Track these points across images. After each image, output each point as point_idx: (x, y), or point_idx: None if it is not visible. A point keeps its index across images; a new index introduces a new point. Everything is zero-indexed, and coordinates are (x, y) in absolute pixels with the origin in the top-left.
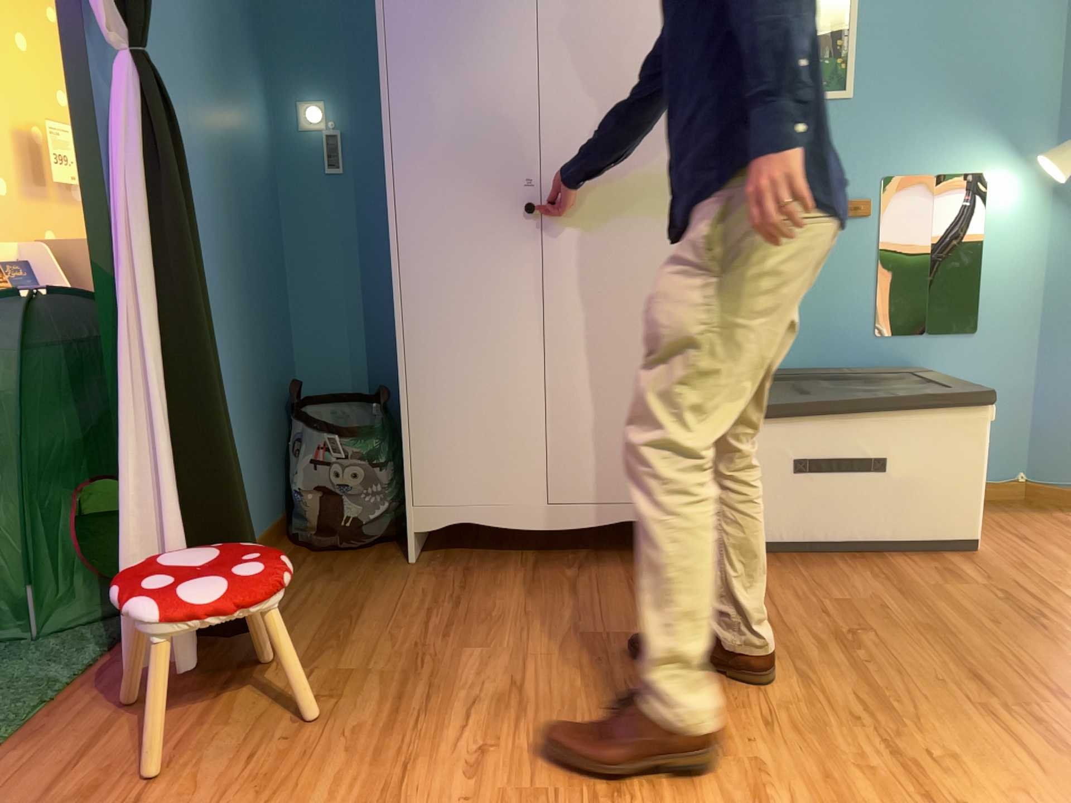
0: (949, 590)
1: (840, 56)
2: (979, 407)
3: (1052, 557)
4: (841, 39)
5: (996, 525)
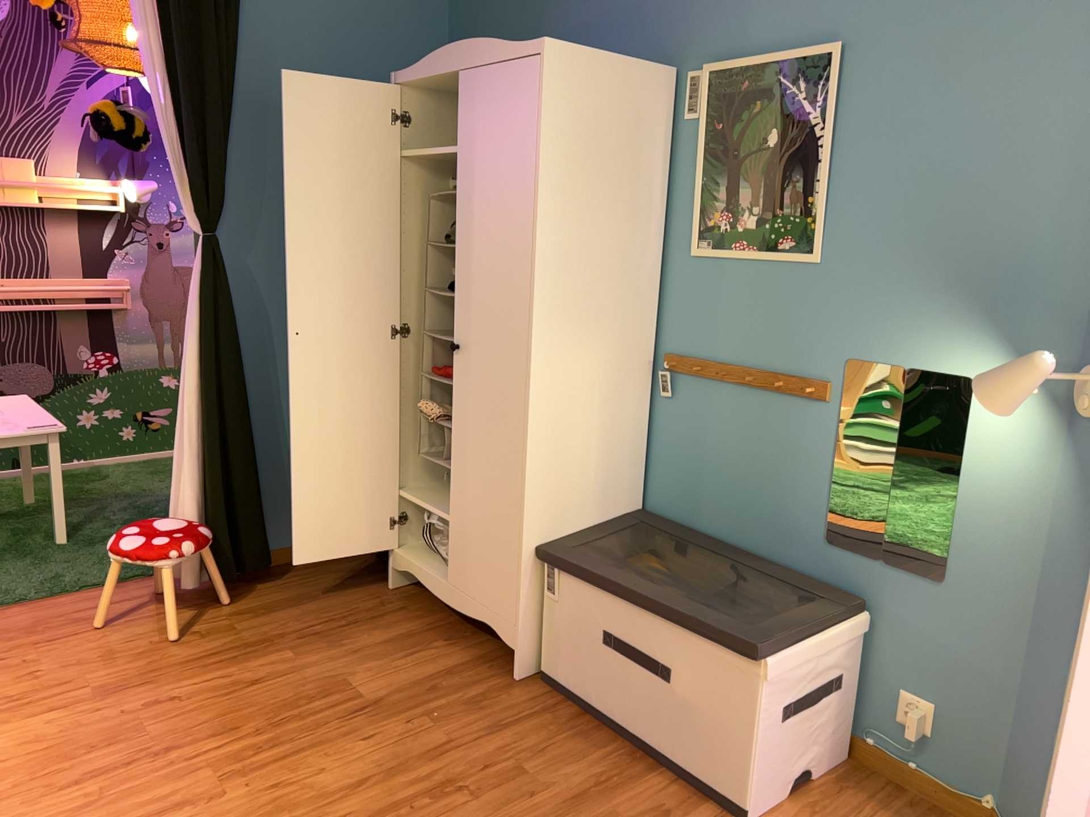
0: None
1: (810, 215)
2: (749, 659)
3: None
4: (812, 195)
5: None
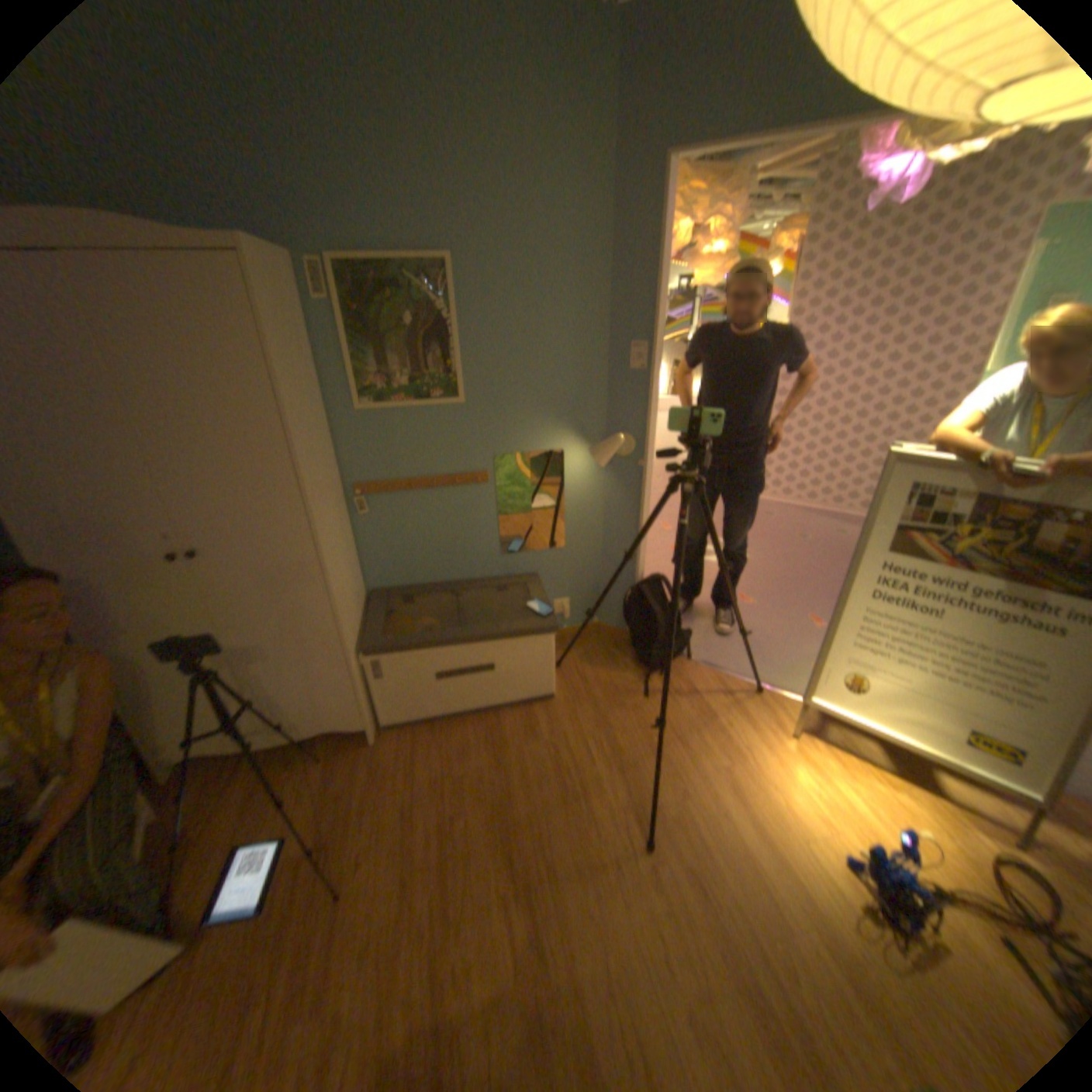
0: (525, 750)
1: (450, 373)
2: (545, 631)
3: (593, 700)
4: (449, 360)
5: (573, 665)
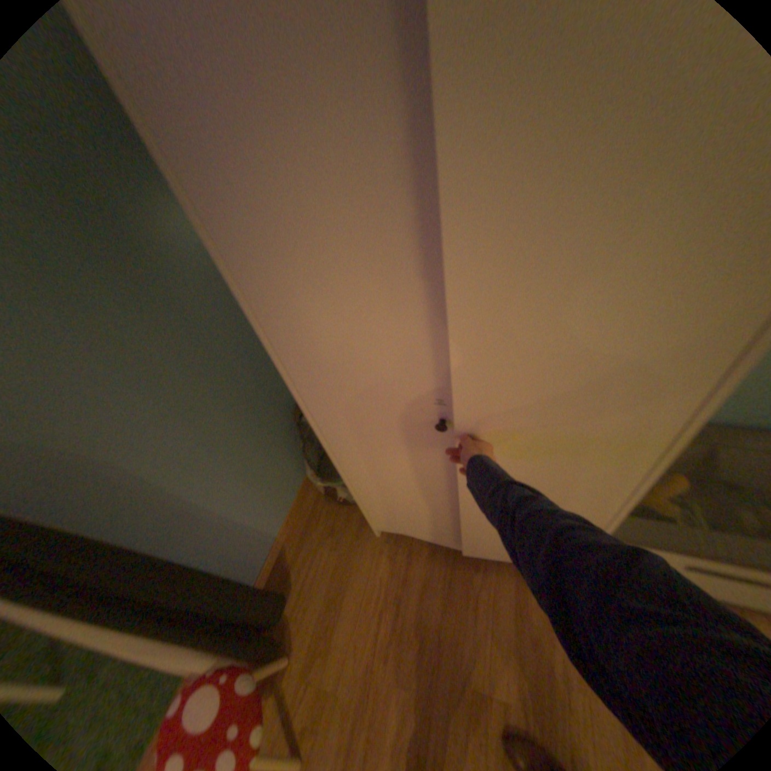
0: None
1: None
2: None
3: None
4: None
5: None
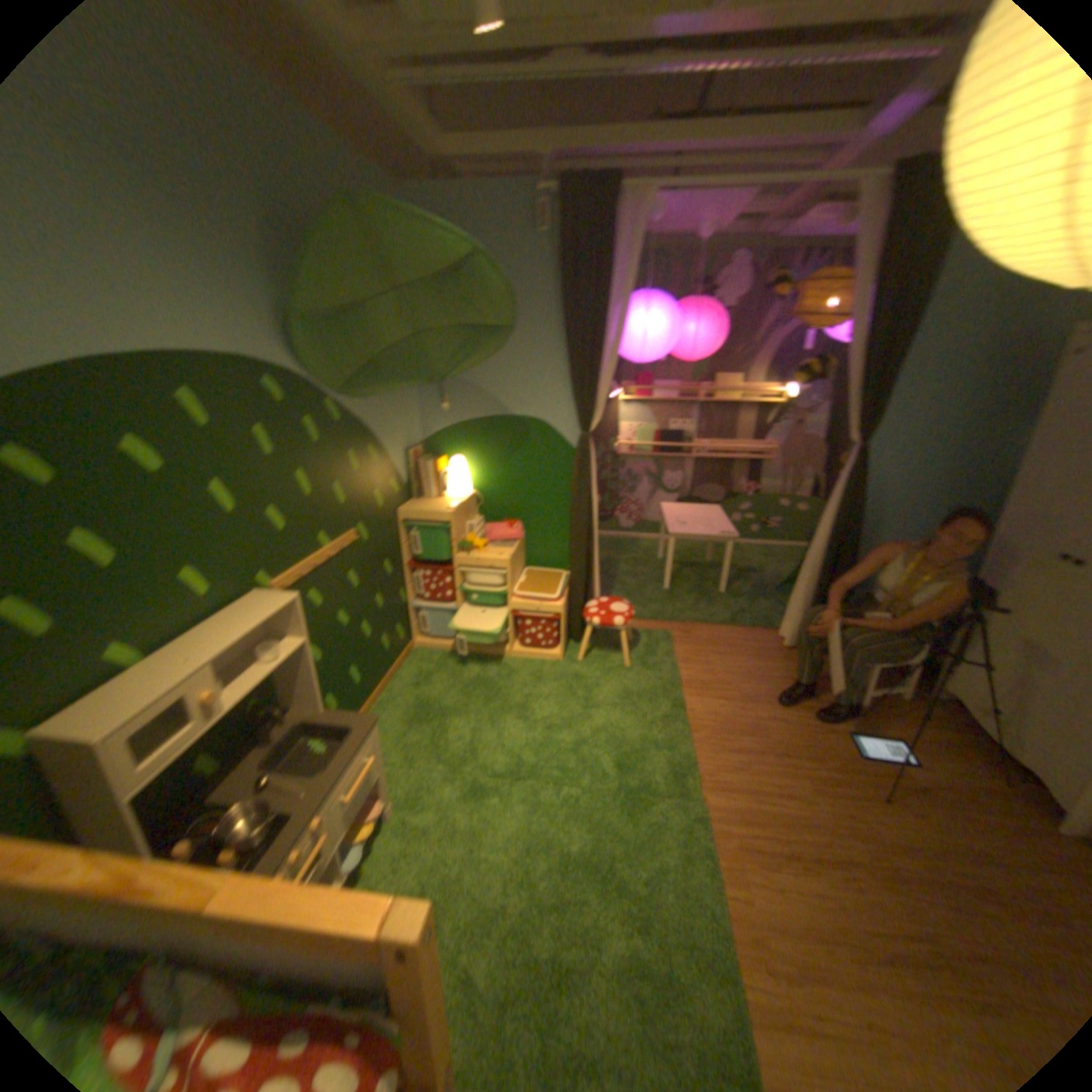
0: None
1: None
2: None
3: None
4: None
5: None
